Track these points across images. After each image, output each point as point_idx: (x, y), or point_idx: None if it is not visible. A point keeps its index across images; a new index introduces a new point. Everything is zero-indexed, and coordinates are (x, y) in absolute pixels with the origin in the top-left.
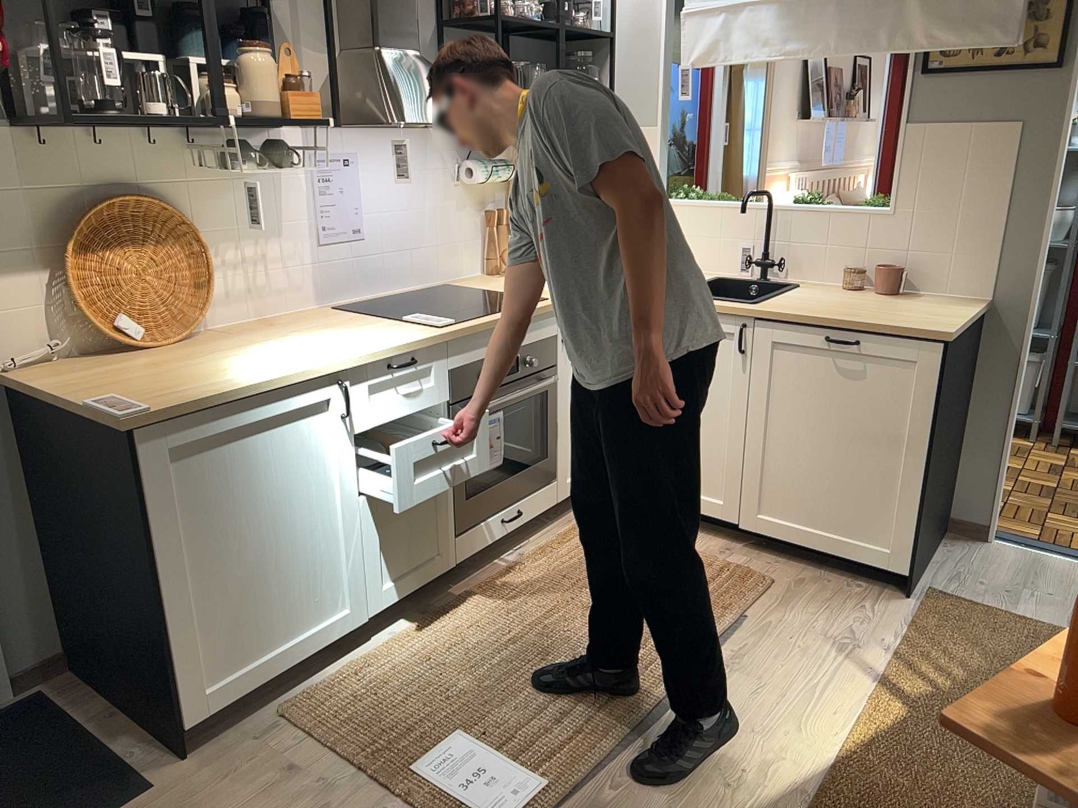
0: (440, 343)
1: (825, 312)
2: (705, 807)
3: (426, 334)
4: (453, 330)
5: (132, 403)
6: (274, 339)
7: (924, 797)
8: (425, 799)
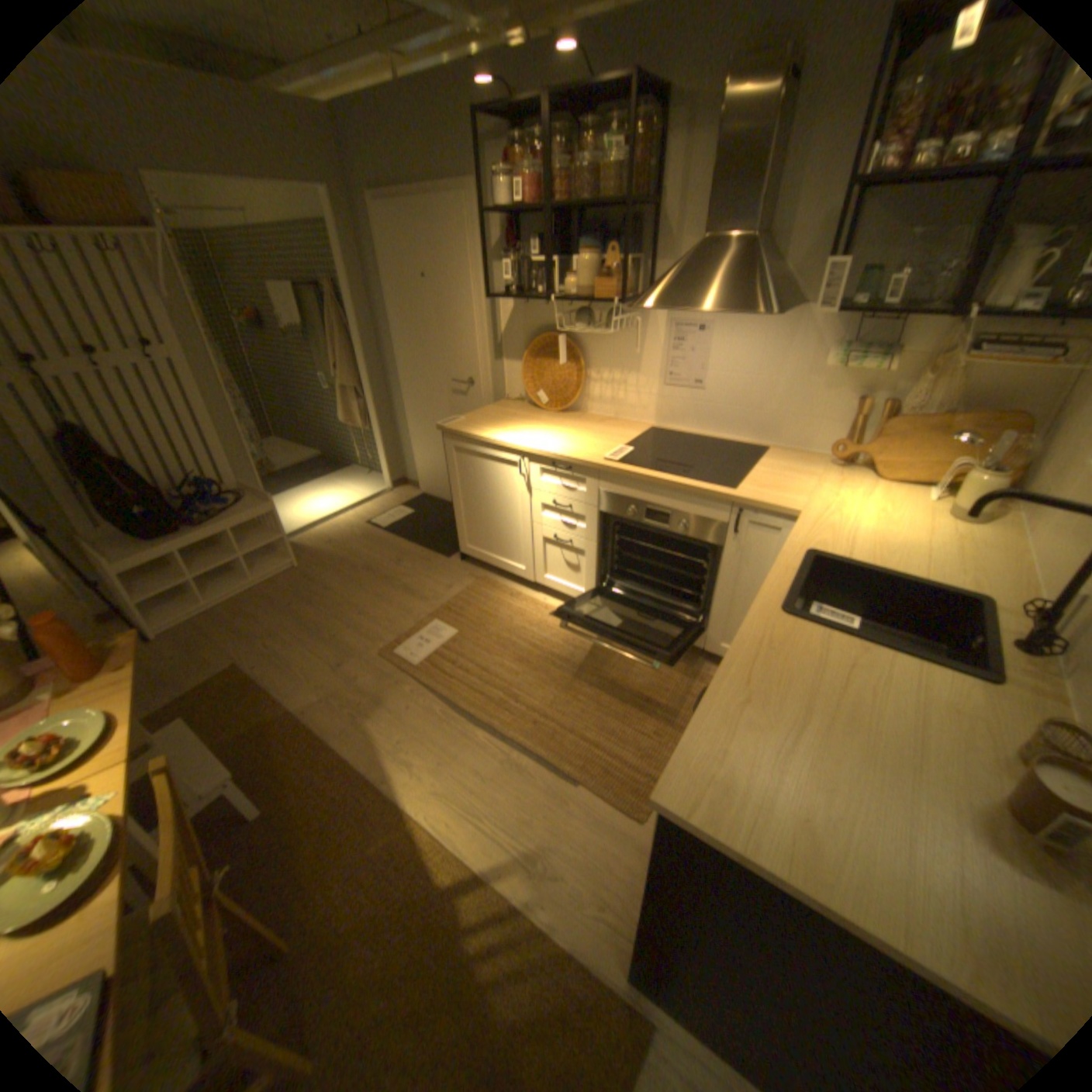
0: (591, 468)
1: (755, 671)
2: (388, 729)
3: (584, 458)
4: (600, 465)
5: (451, 422)
6: (569, 427)
7: (355, 858)
8: (420, 624)
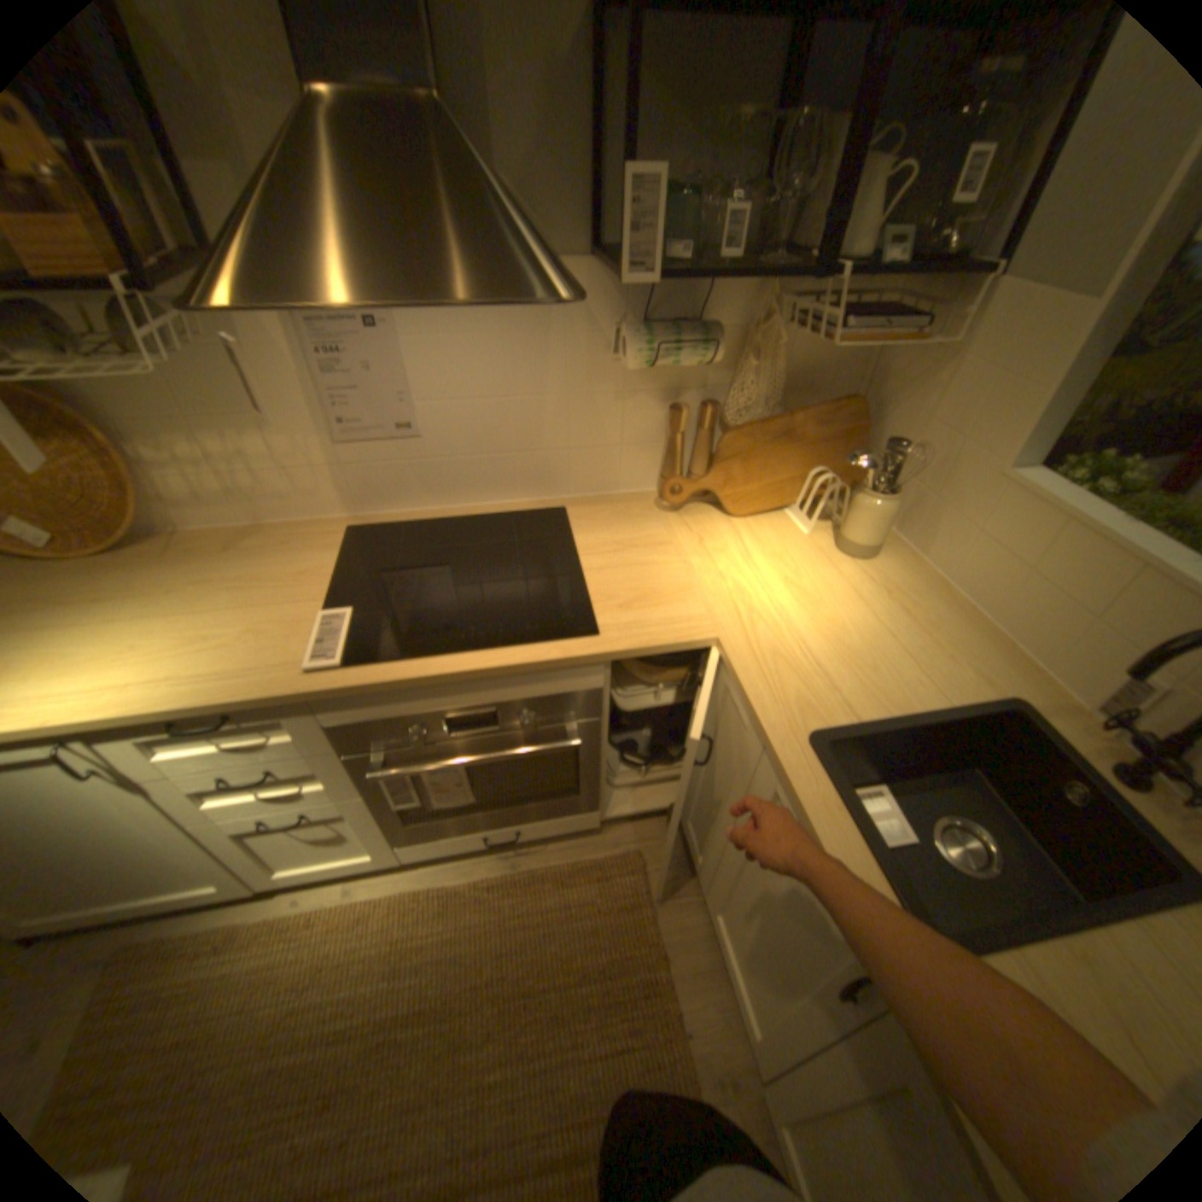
0: (285, 700)
1: None
2: None
3: (254, 687)
4: (306, 690)
5: None
6: (157, 590)
7: None
8: None
